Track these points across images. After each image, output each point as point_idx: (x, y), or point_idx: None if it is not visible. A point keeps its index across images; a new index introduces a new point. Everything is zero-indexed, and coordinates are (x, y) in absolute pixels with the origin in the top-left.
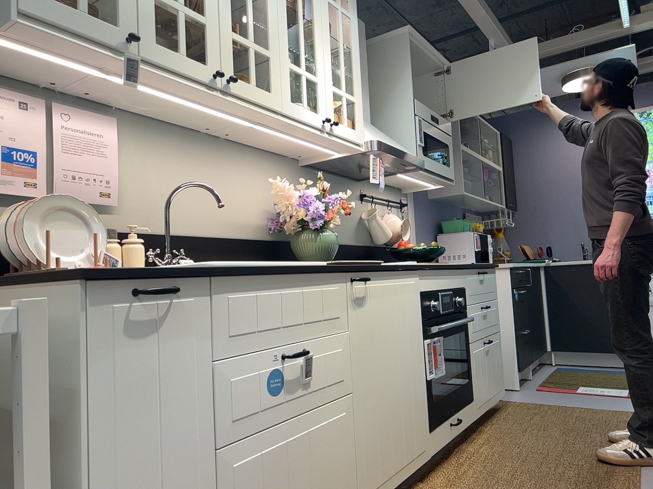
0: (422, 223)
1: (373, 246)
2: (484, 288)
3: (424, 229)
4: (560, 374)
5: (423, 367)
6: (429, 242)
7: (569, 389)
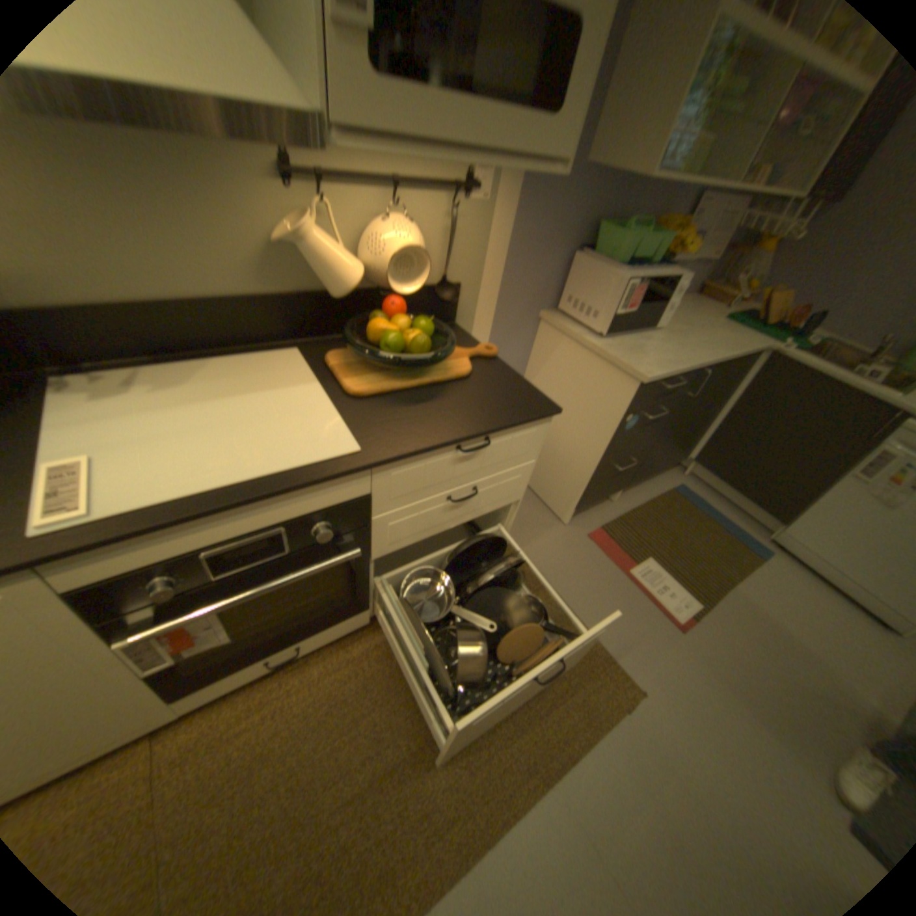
0: (536, 221)
1: (326, 290)
2: (474, 464)
3: (540, 236)
4: (662, 507)
5: (128, 662)
6: (545, 263)
7: (627, 560)
